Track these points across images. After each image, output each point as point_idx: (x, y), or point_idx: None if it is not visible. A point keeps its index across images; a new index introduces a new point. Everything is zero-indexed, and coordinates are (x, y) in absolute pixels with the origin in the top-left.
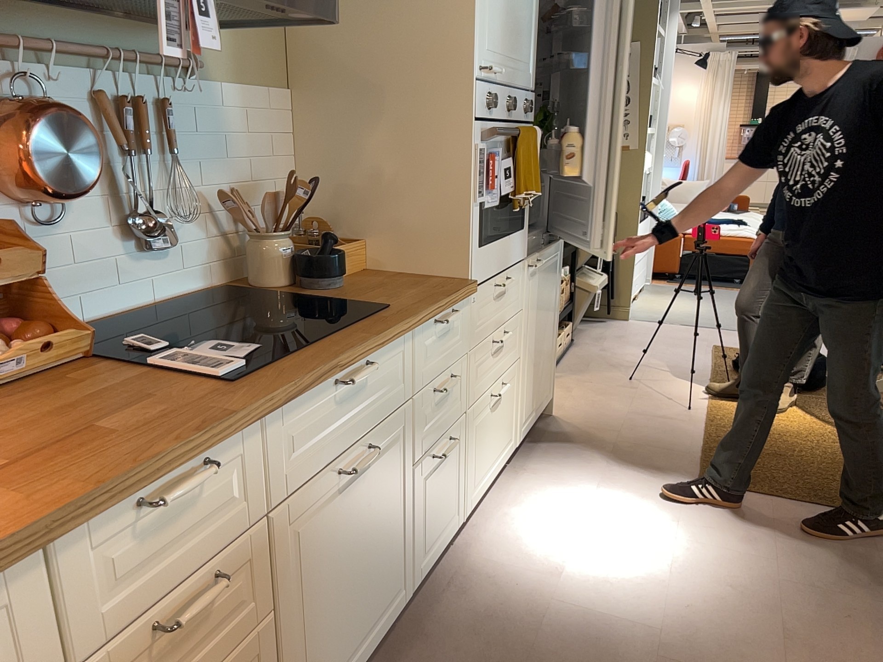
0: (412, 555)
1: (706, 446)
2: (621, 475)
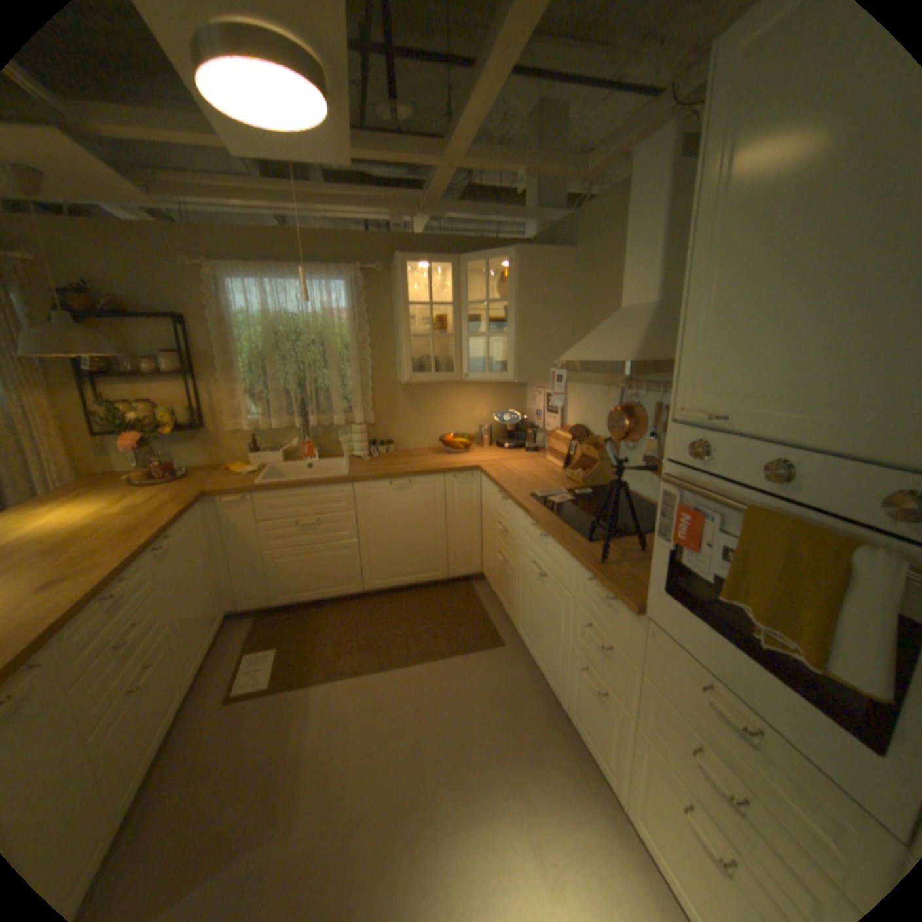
0: (568, 693)
1: None
2: None
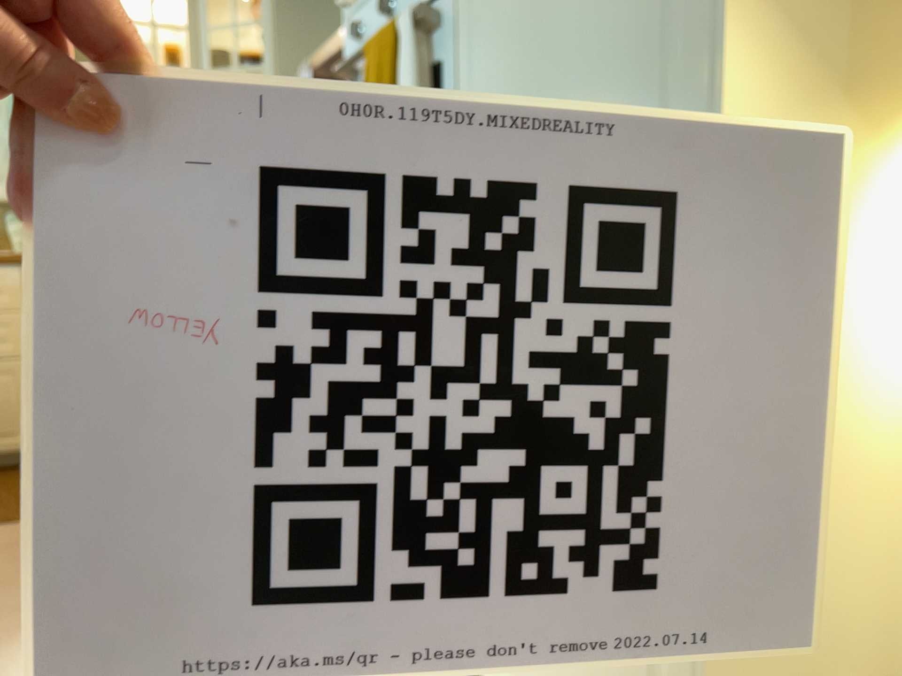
0: None
1: None
2: None
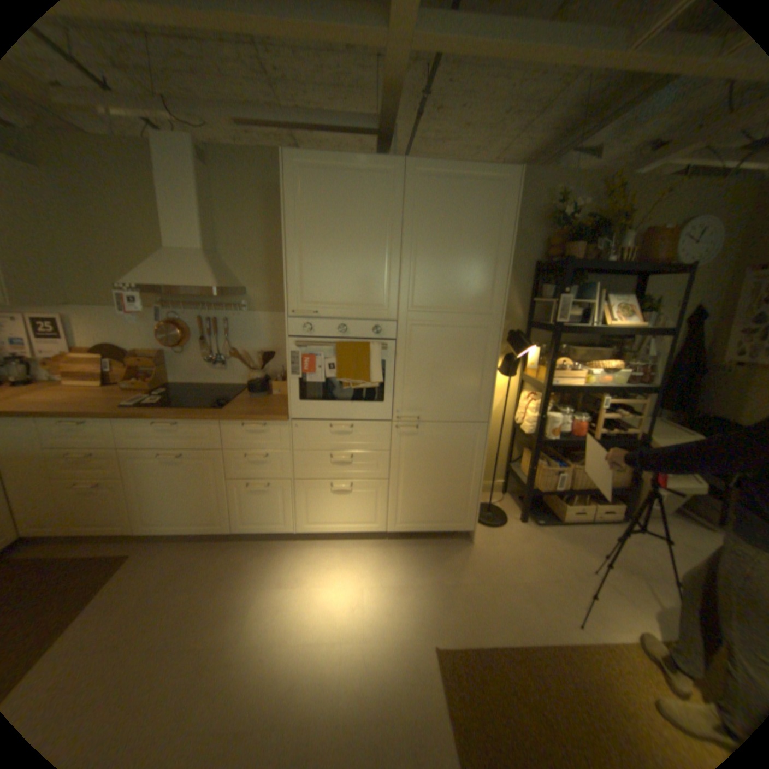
0: (229, 517)
1: (511, 653)
2: (412, 599)
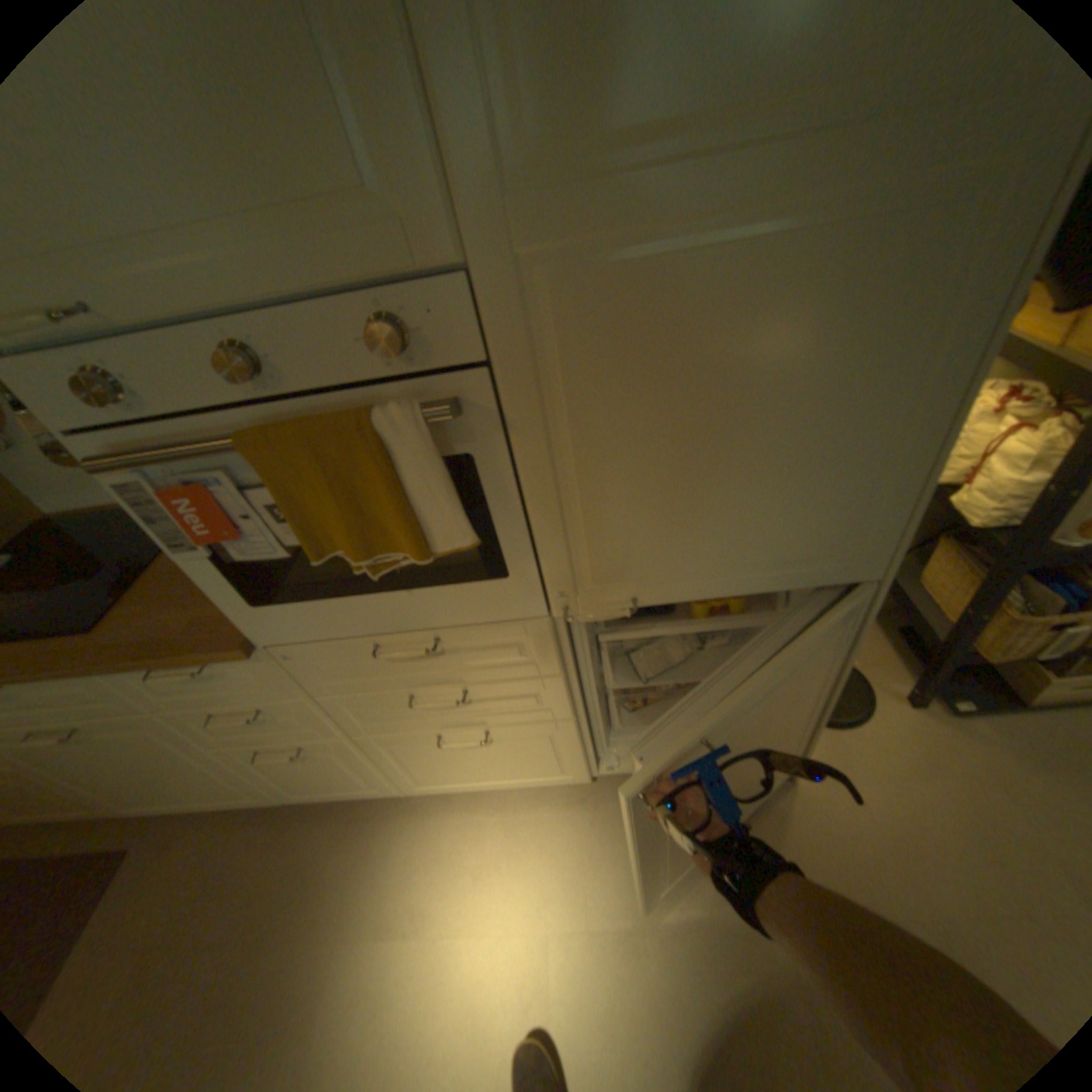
0: (260, 790)
1: None
2: (655, 971)
